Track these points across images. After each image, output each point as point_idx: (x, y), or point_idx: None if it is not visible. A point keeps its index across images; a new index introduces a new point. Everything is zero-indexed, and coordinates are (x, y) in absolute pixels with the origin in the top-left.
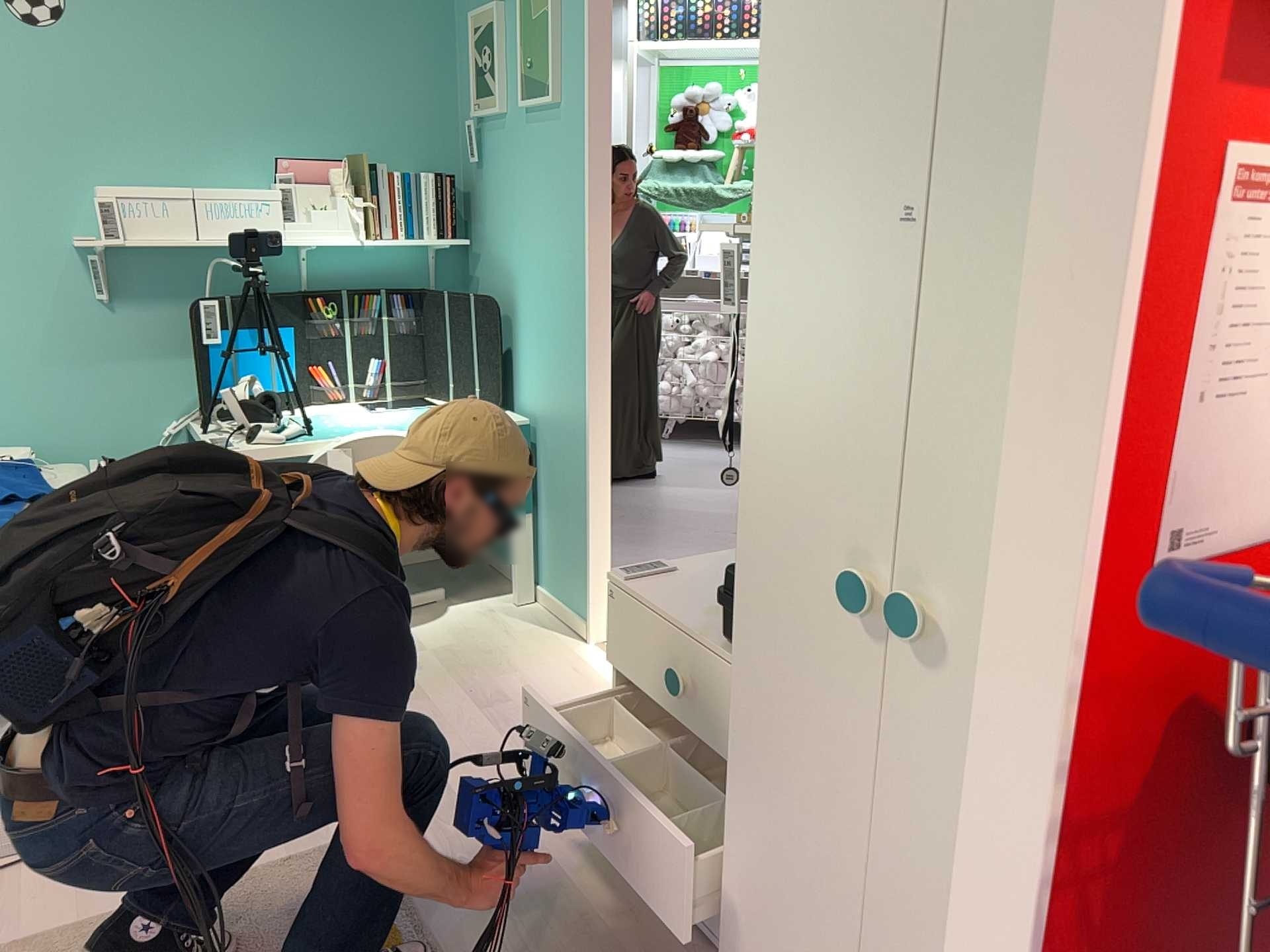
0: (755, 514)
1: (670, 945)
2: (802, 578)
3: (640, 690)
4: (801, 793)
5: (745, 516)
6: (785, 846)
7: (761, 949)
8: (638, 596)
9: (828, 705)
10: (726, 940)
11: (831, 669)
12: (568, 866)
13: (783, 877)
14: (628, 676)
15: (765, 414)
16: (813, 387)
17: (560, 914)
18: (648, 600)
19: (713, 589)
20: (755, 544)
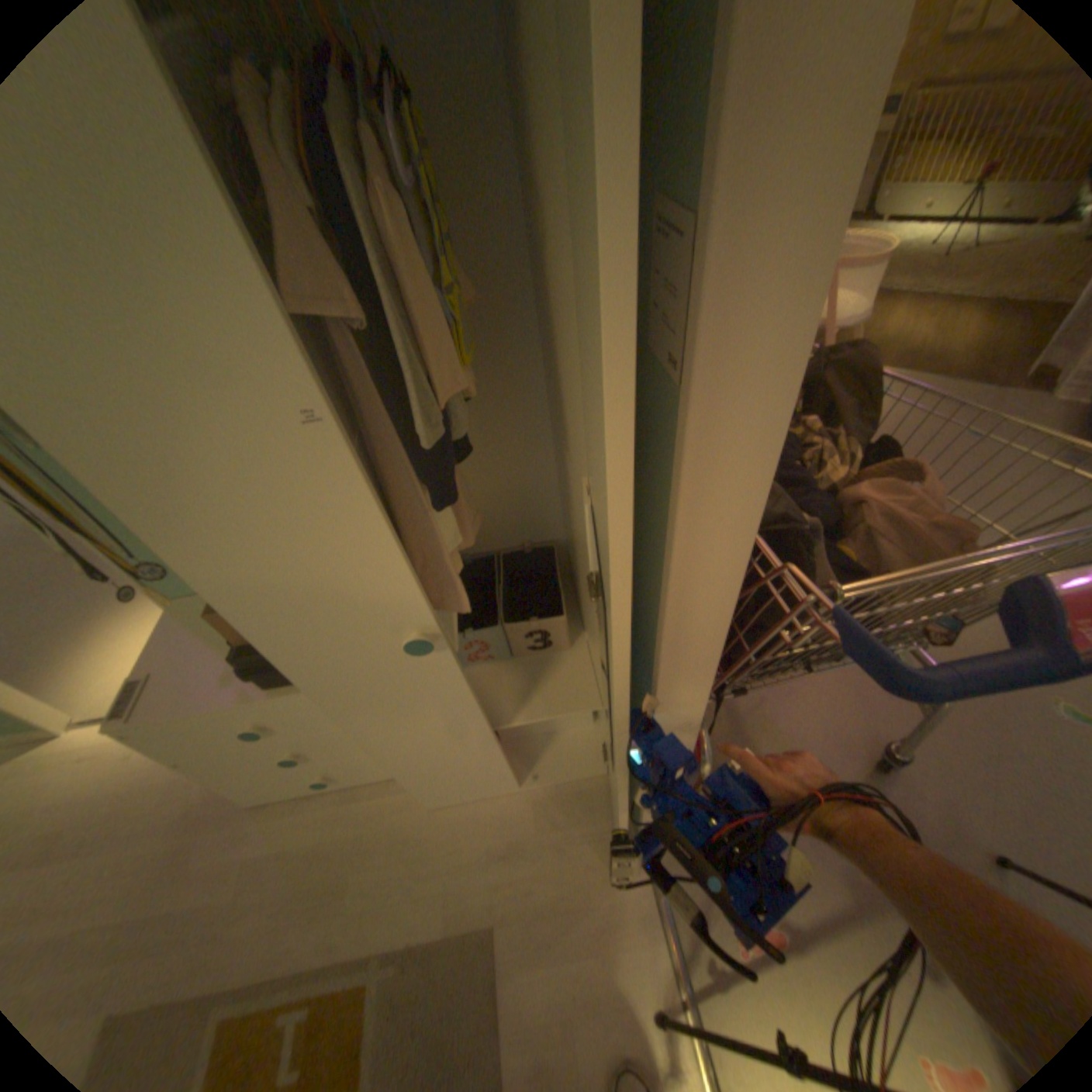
0: (275, 648)
1: (358, 807)
2: (359, 660)
3: (211, 752)
4: (423, 726)
5: (274, 659)
6: (425, 745)
7: (433, 777)
8: (154, 722)
9: (420, 691)
10: (408, 789)
11: (412, 679)
12: (260, 849)
13: (431, 753)
14: (192, 755)
15: (245, 603)
16: (288, 569)
17: (293, 871)
18: (169, 719)
19: (198, 665)
20: (288, 661)
